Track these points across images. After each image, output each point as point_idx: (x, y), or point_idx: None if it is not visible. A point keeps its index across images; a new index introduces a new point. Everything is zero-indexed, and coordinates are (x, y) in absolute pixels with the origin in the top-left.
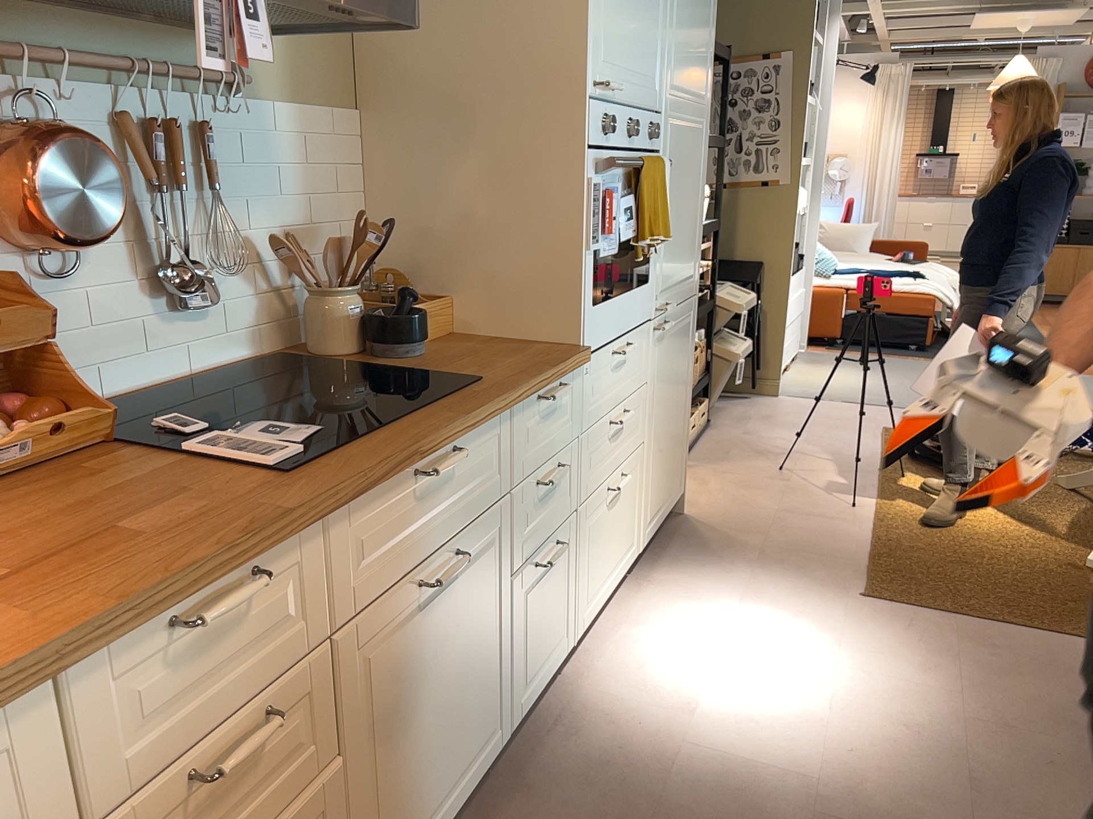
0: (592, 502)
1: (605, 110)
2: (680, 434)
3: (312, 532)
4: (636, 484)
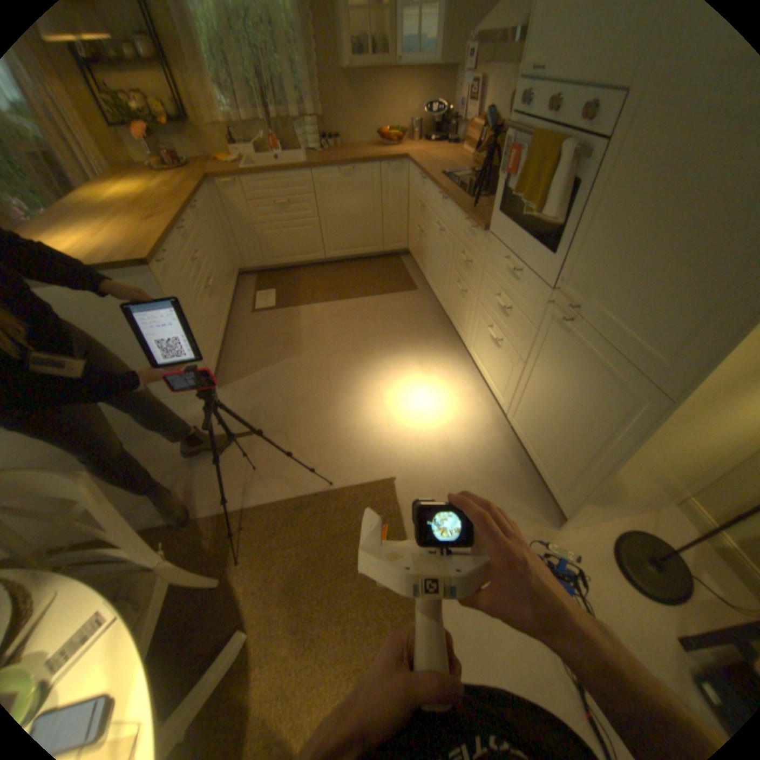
0: (481, 312)
1: (529, 87)
2: (569, 459)
3: (429, 184)
4: (509, 371)
